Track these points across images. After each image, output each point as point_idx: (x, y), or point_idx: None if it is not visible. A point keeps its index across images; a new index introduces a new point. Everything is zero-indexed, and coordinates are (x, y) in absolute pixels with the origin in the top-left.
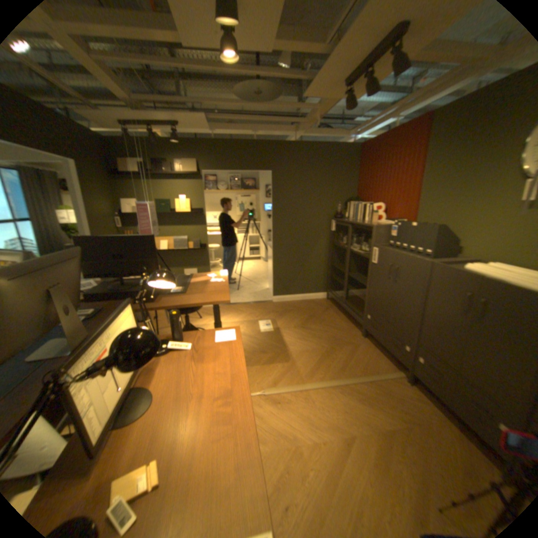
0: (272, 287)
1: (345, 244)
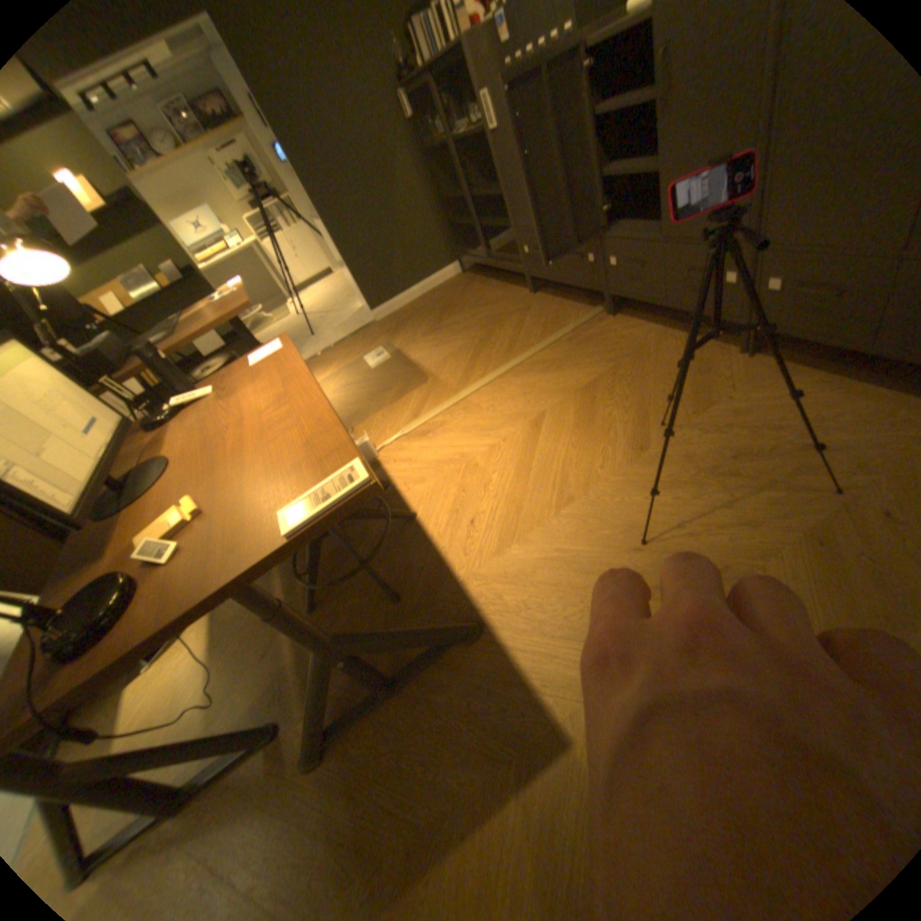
0: (361, 292)
1: (442, 129)
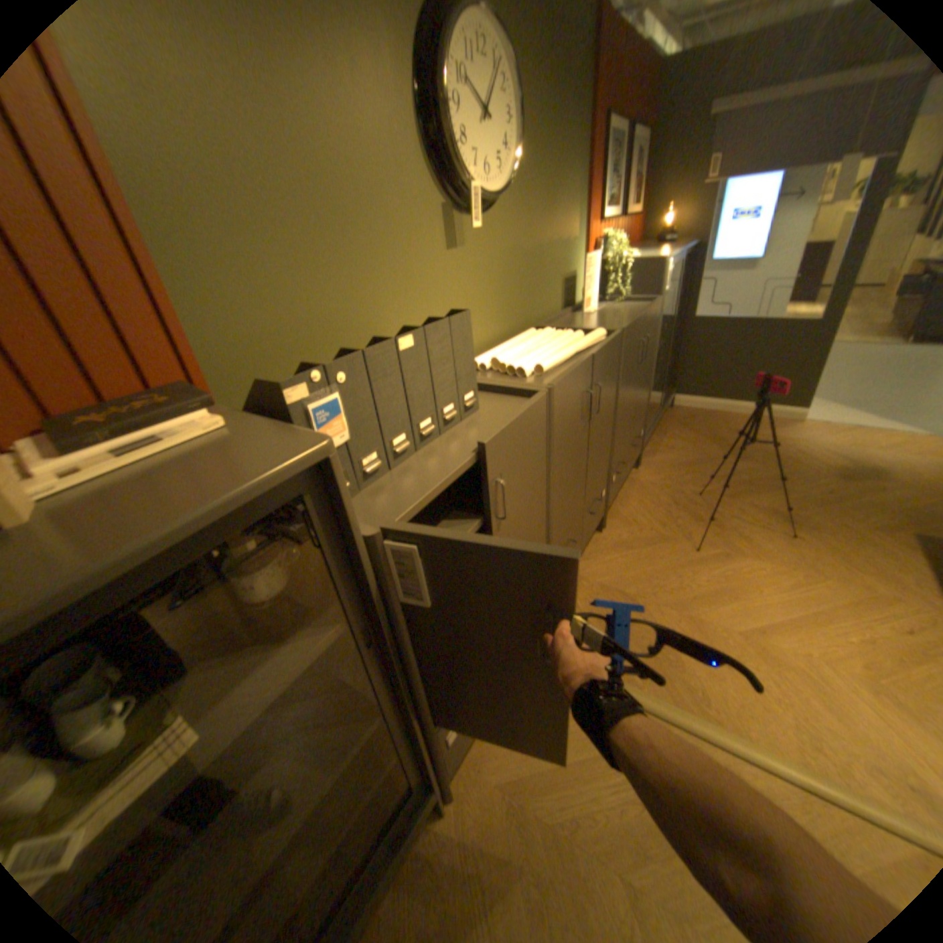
0: None
1: None
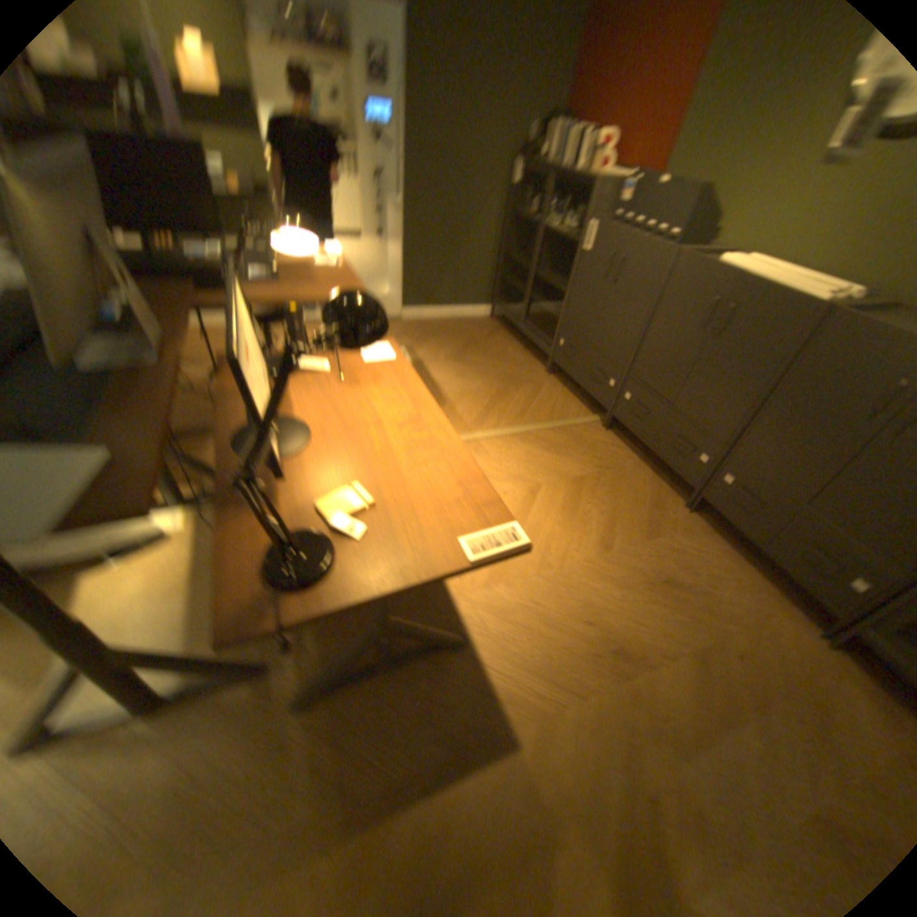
0: (399, 293)
1: (533, 214)
